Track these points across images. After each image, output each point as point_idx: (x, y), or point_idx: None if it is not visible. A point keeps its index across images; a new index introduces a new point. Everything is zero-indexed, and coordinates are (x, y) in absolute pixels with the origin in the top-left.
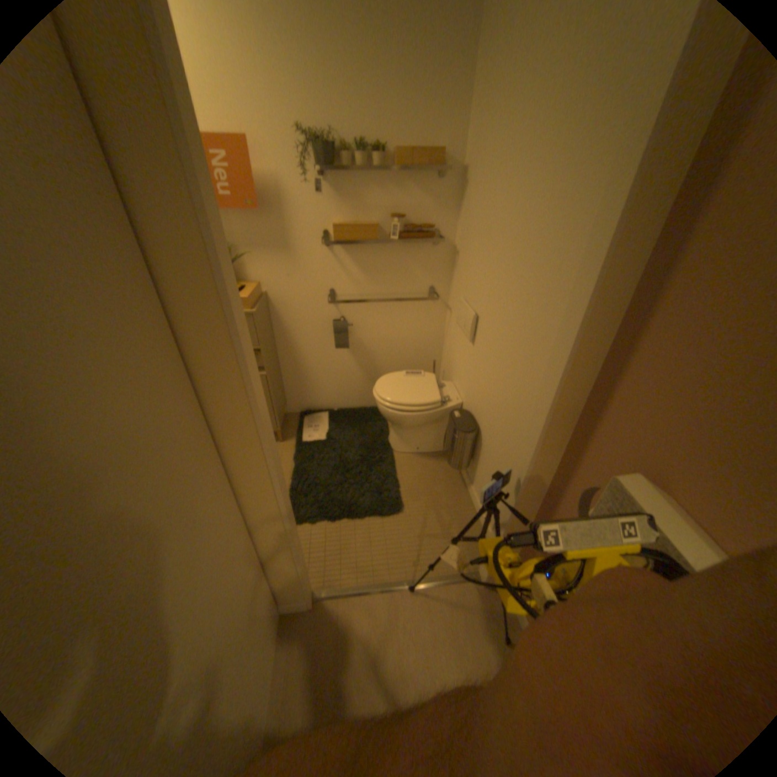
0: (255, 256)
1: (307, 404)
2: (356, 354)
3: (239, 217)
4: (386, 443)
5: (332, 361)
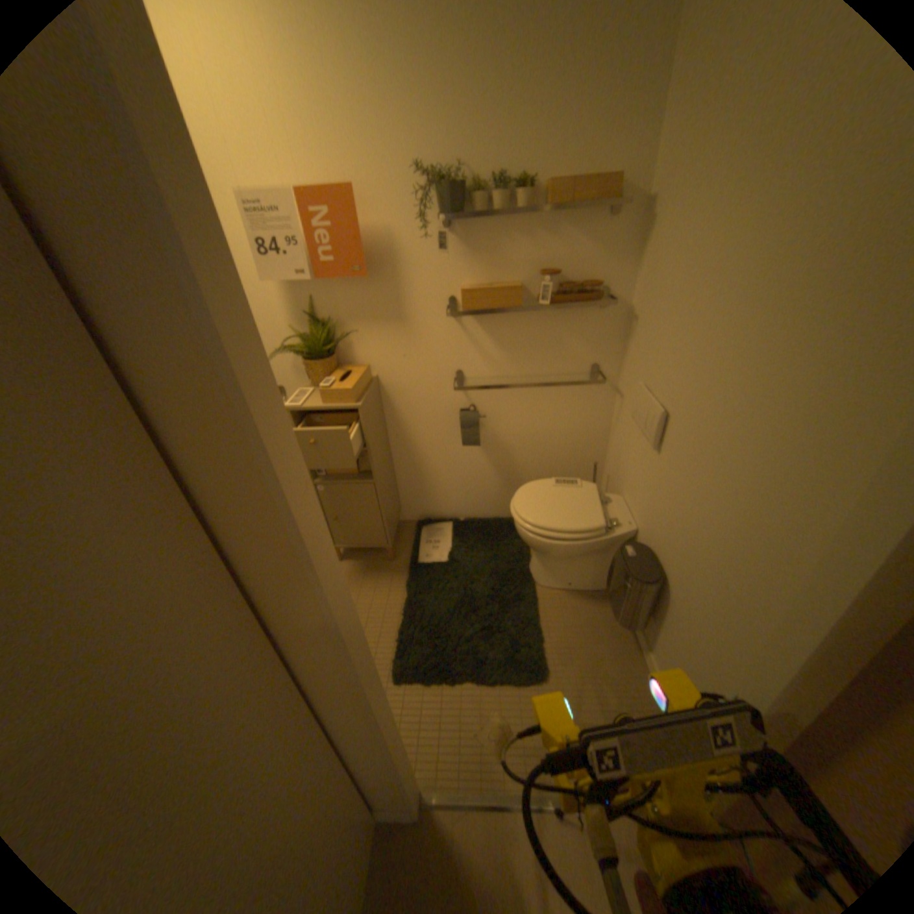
0: (361, 332)
1: (424, 509)
2: (486, 450)
3: (342, 284)
4: (524, 571)
5: (456, 459)
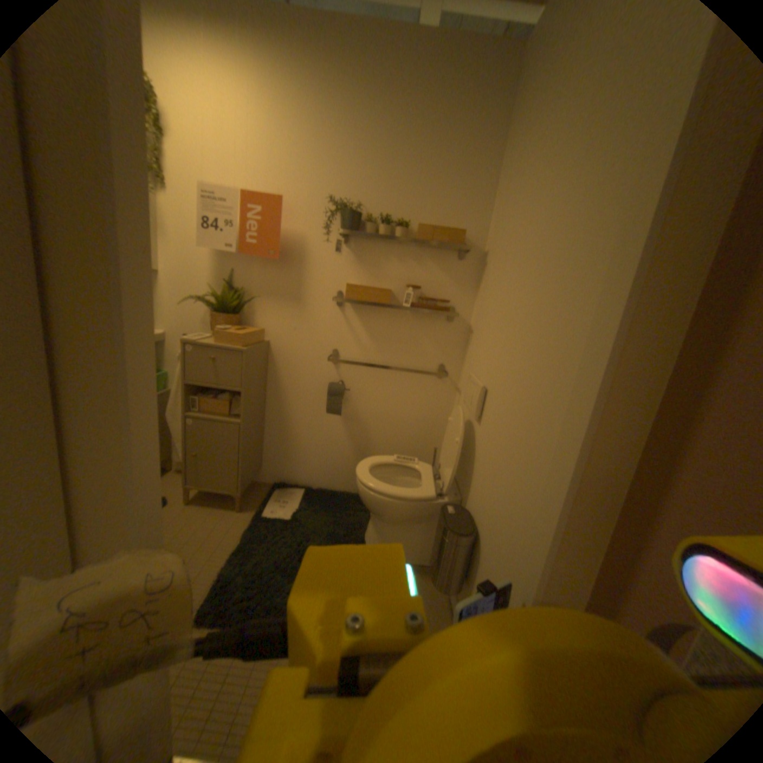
0: (265, 302)
1: (283, 472)
2: (348, 422)
3: (260, 264)
4: (360, 537)
5: (321, 426)
